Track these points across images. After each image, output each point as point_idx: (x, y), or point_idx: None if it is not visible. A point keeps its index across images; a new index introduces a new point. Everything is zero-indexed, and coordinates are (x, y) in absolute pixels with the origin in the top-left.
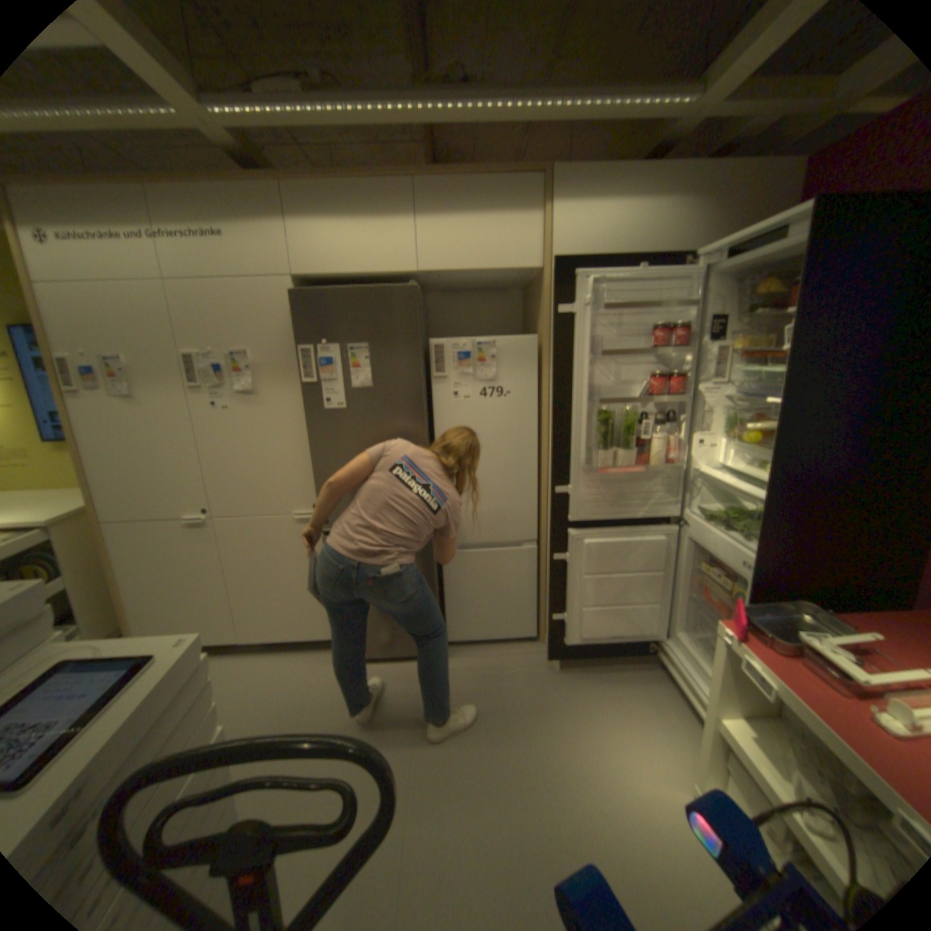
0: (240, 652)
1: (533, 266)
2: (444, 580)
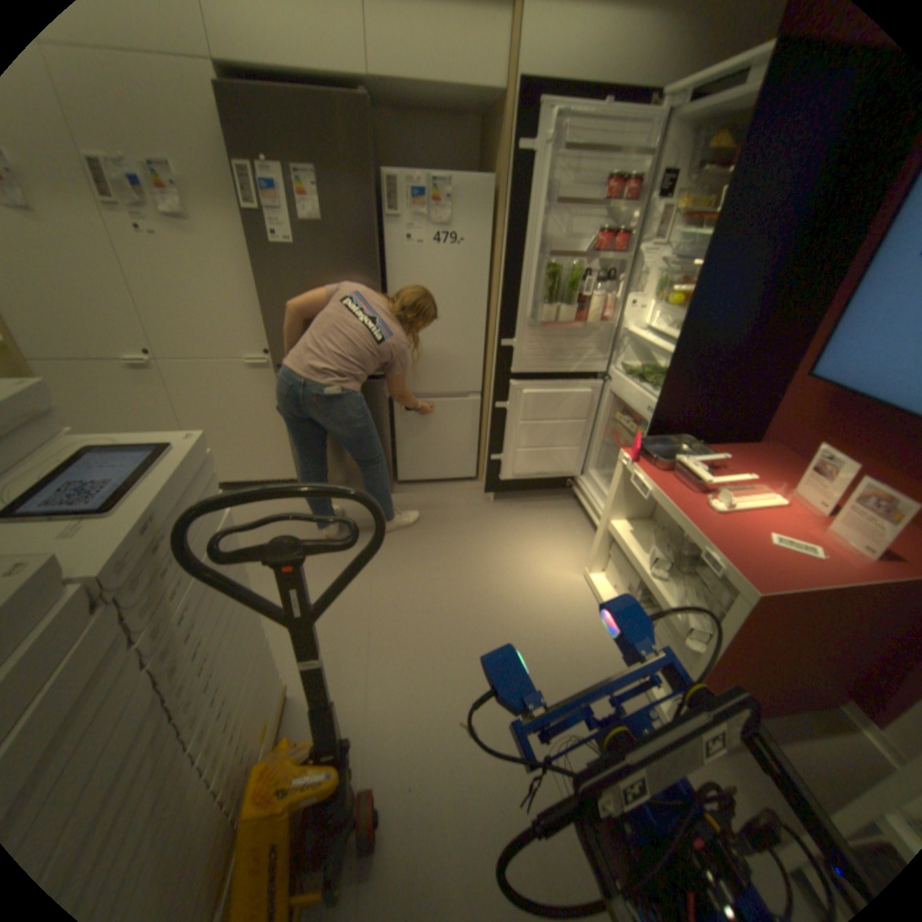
0: None
1: (496, 86)
2: (396, 428)
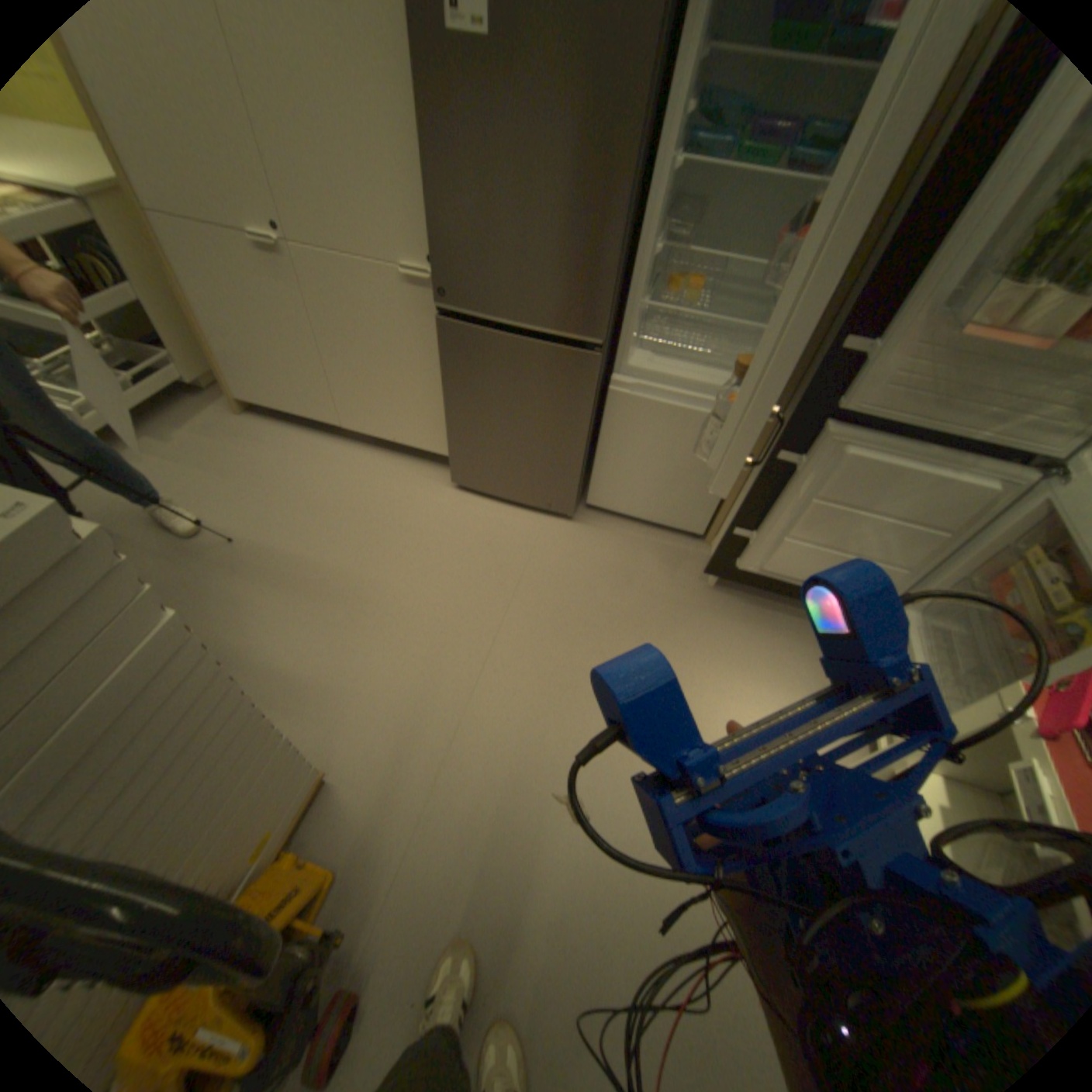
0: (347, 436)
1: None
2: (603, 429)
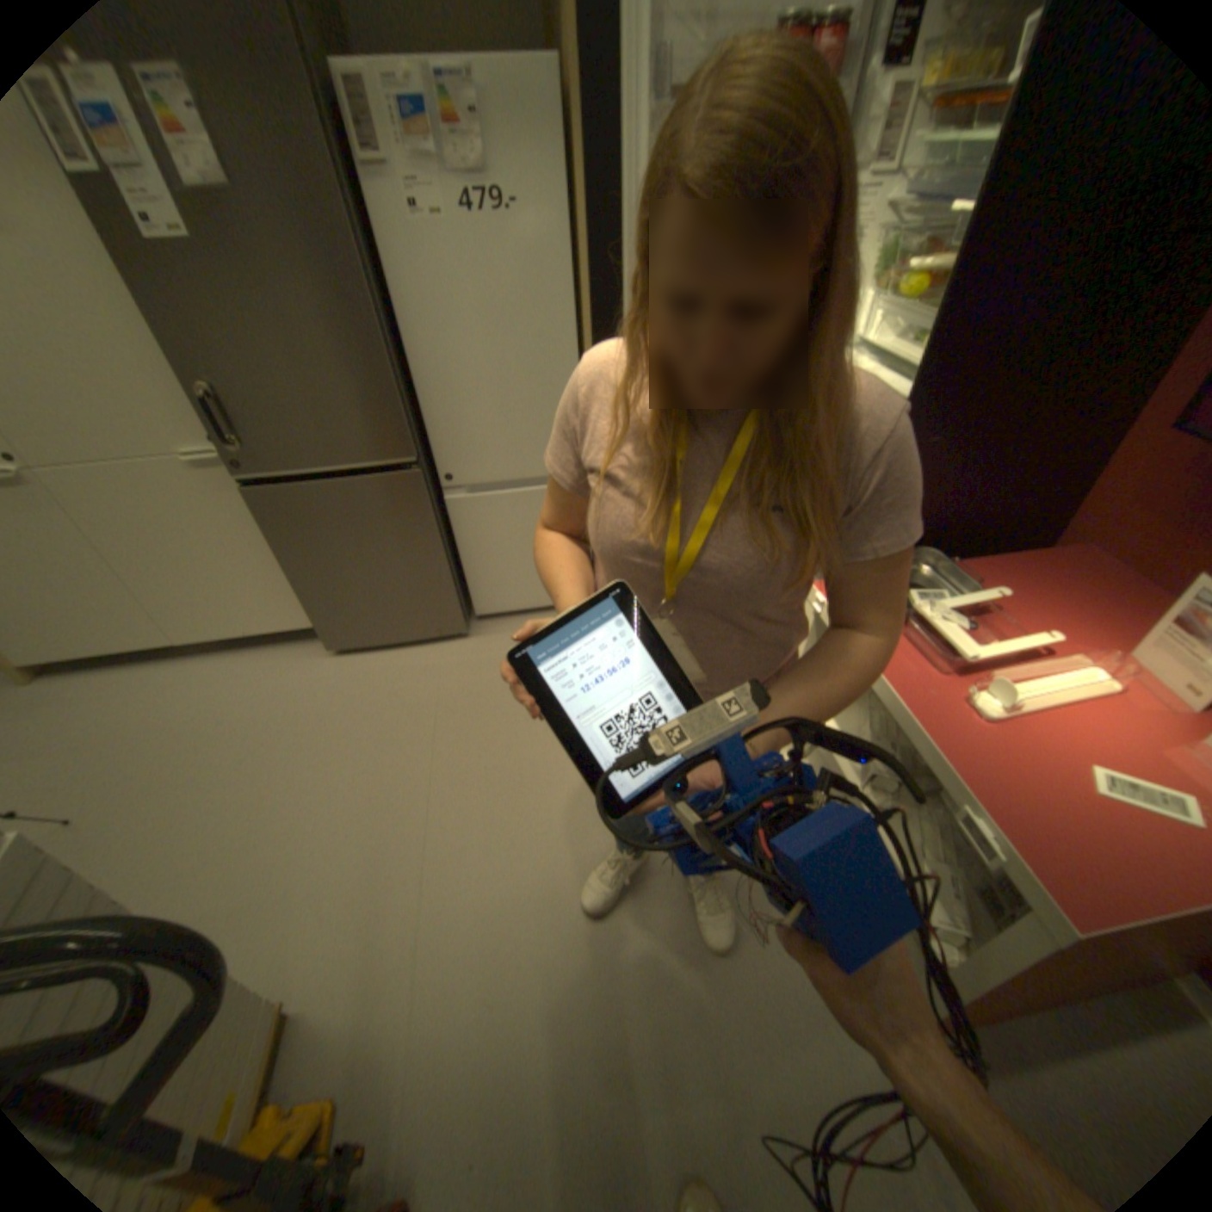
0: (184, 654)
1: None
2: (456, 539)
